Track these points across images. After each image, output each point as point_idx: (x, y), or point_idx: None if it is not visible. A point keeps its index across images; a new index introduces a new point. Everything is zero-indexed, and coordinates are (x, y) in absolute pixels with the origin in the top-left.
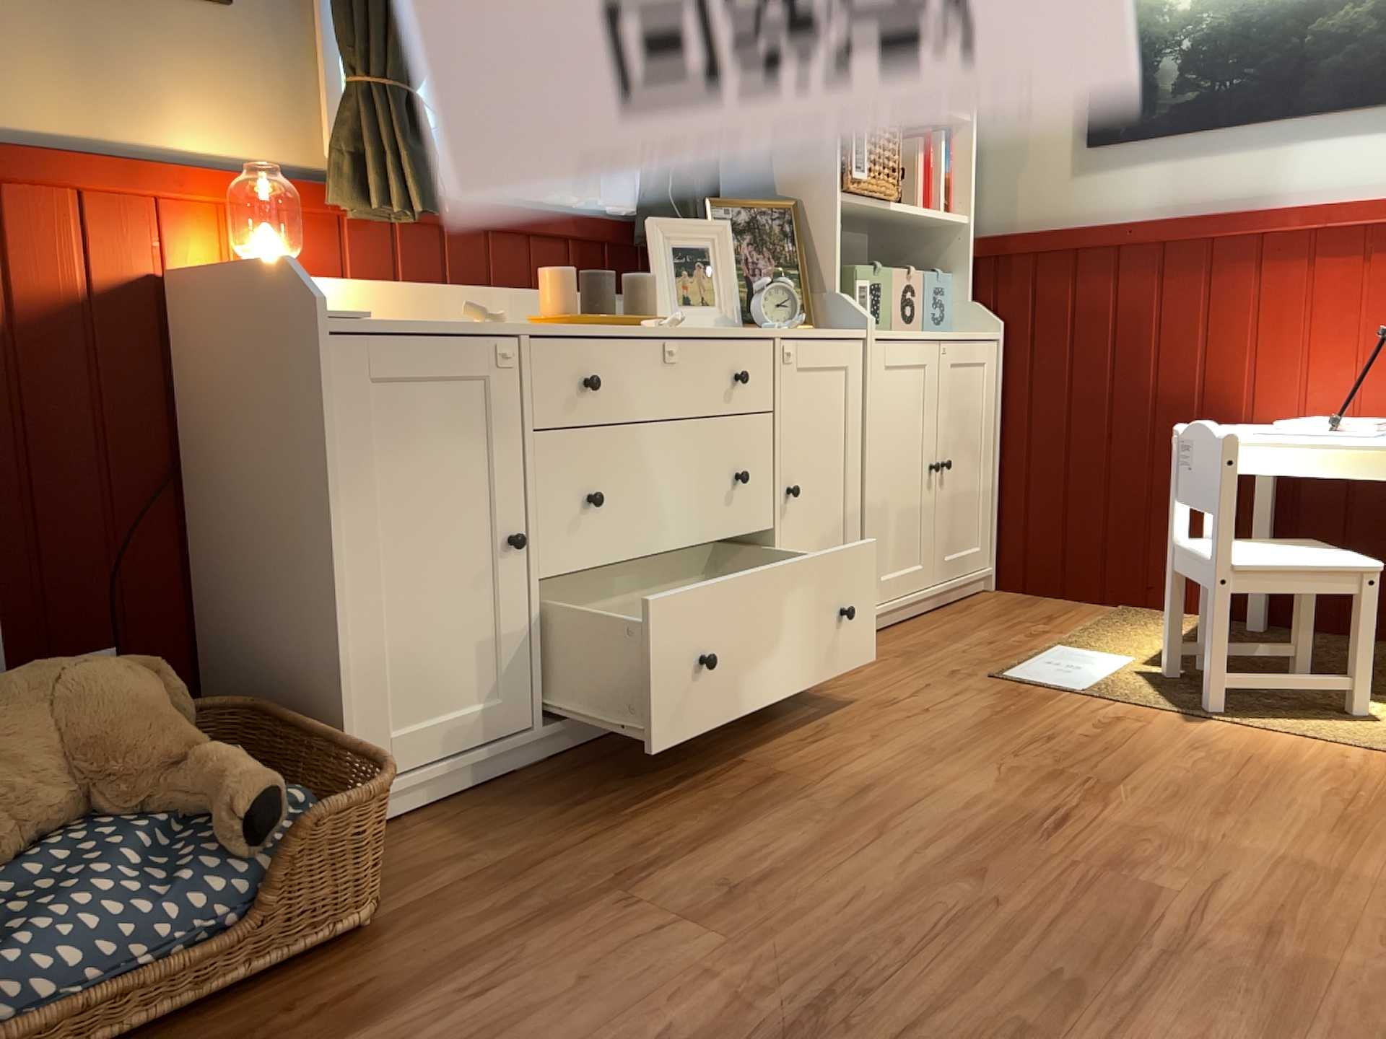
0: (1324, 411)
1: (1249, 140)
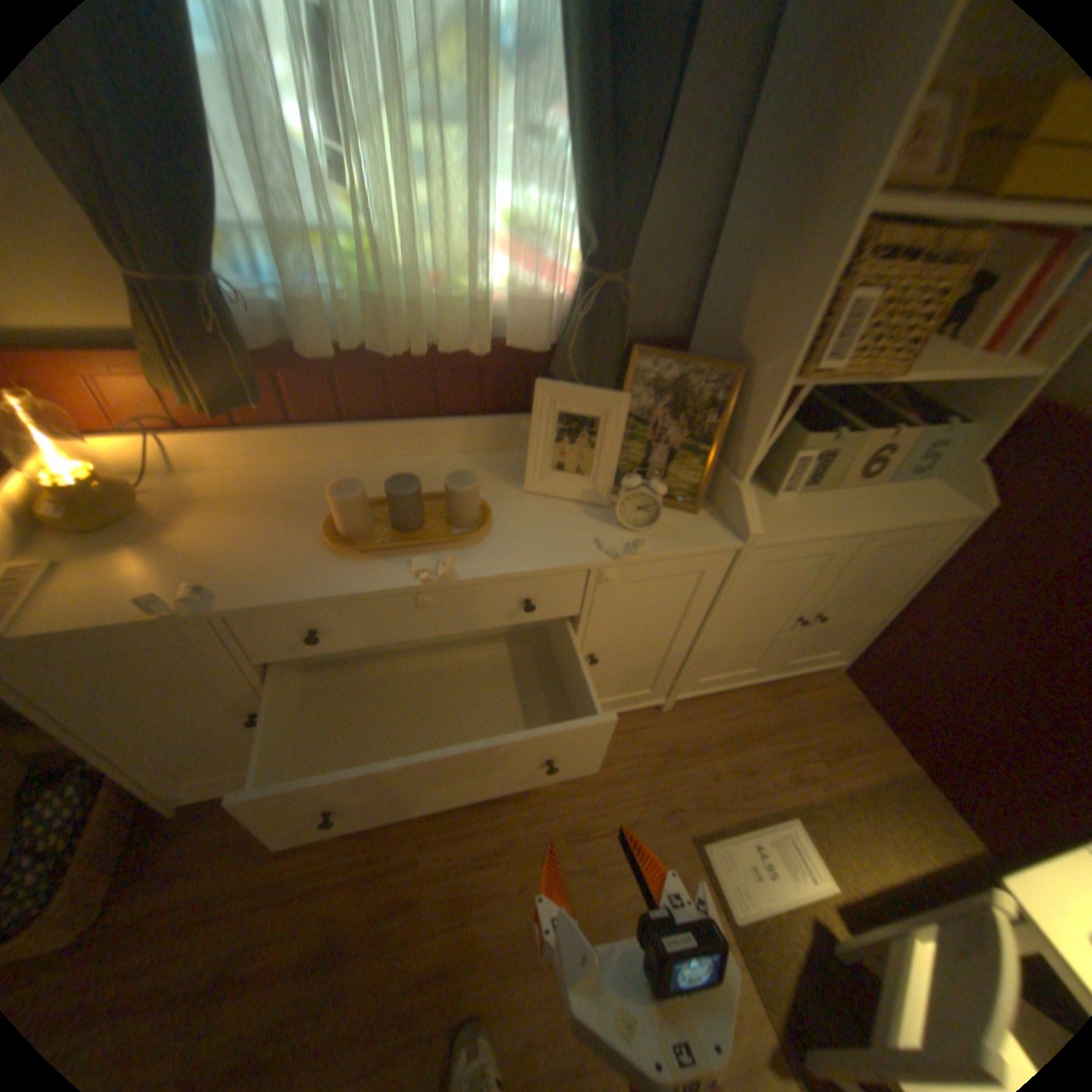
0: None
1: None
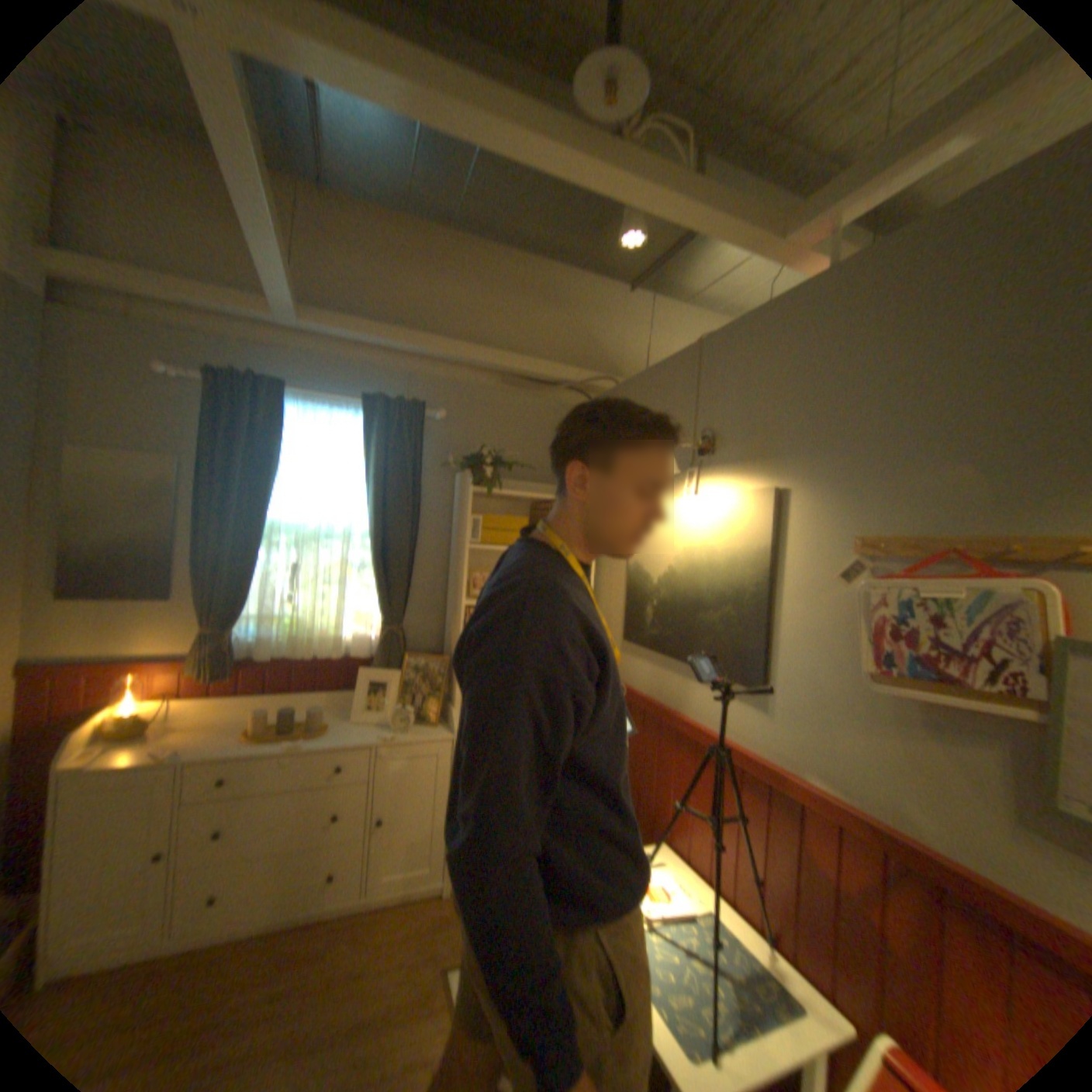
0: (699, 865)
1: (678, 668)
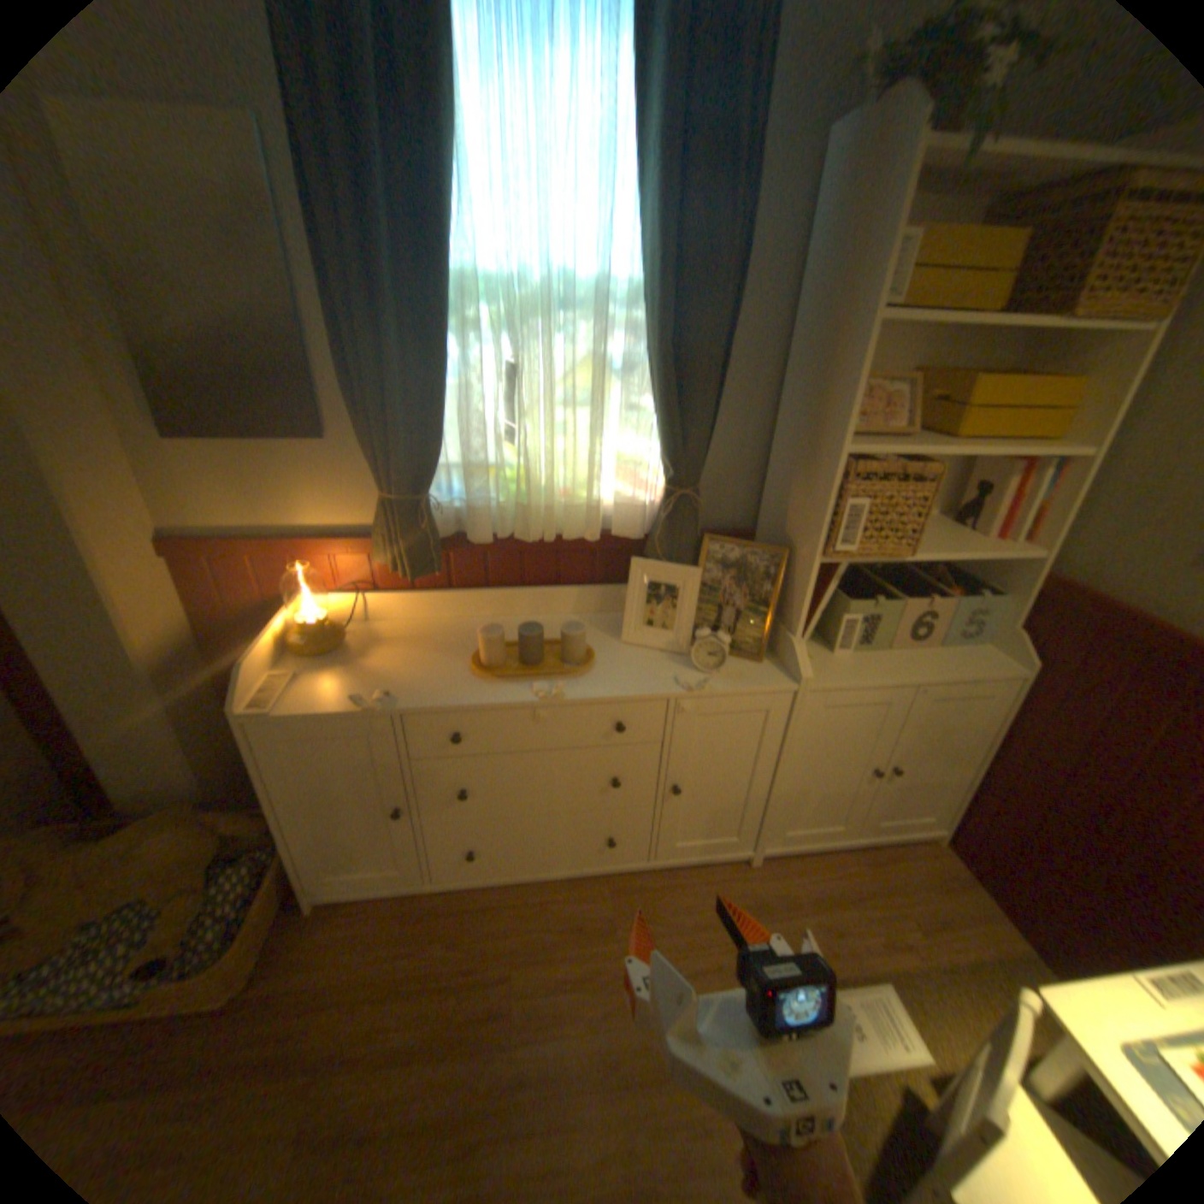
0: None
1: None
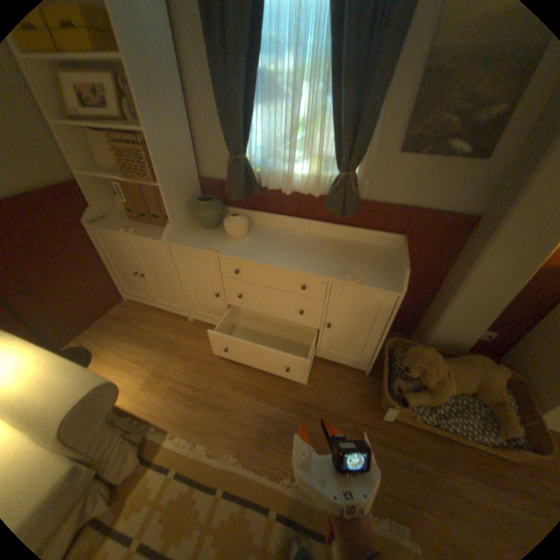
0: None
1: None
